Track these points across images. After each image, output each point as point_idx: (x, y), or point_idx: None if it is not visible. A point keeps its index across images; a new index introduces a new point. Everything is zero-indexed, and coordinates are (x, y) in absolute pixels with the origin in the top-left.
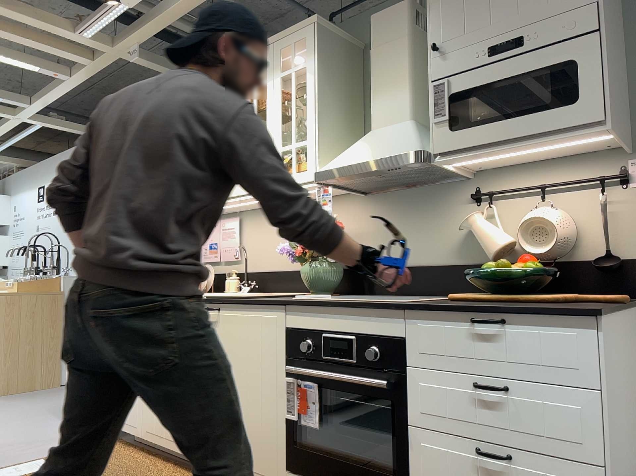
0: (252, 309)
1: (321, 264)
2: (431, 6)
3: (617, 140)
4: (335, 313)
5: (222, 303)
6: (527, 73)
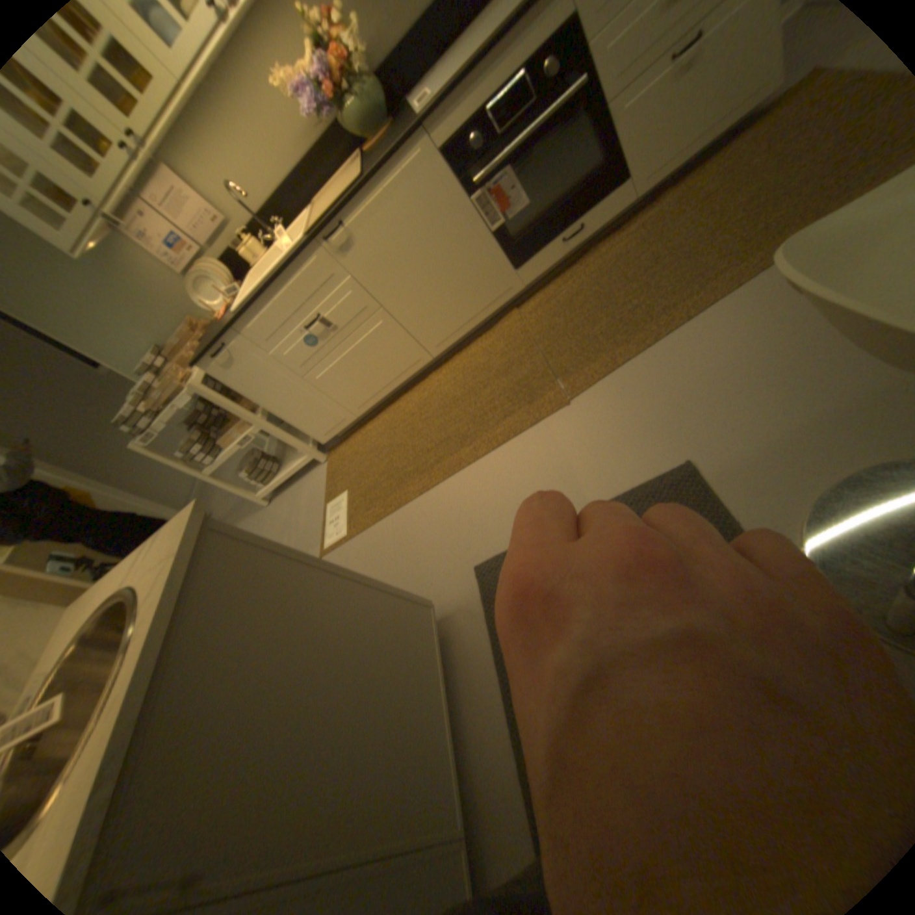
0: (384, 173)
1: (361, 83)
2: None
3: None
4: (486, 64)
5: (342, 208)
6: None
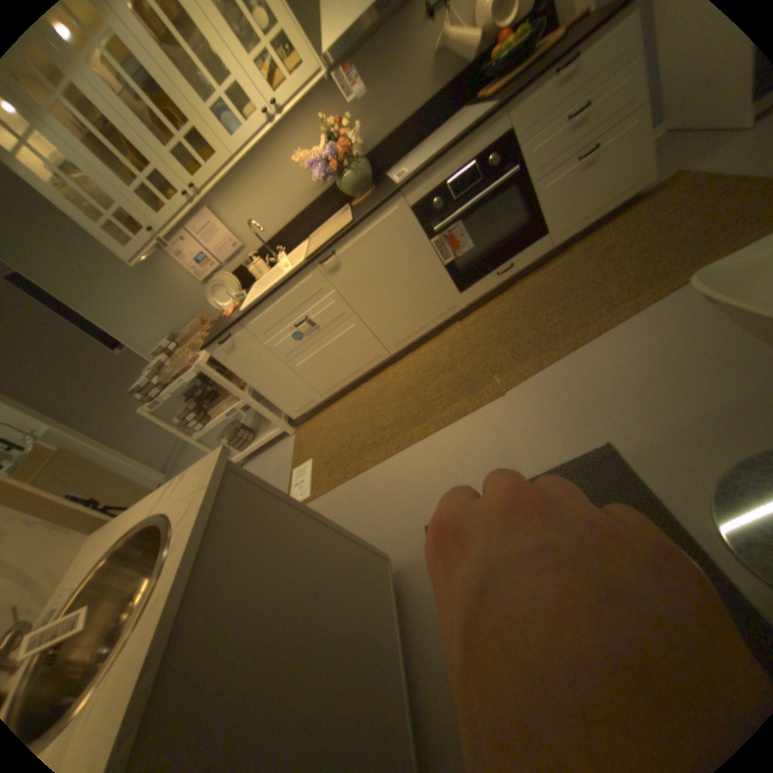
0: (370, 220)
1: (357, 162)
2: None
3: None
4: (449, 155)
5: (336, 241)
6: None
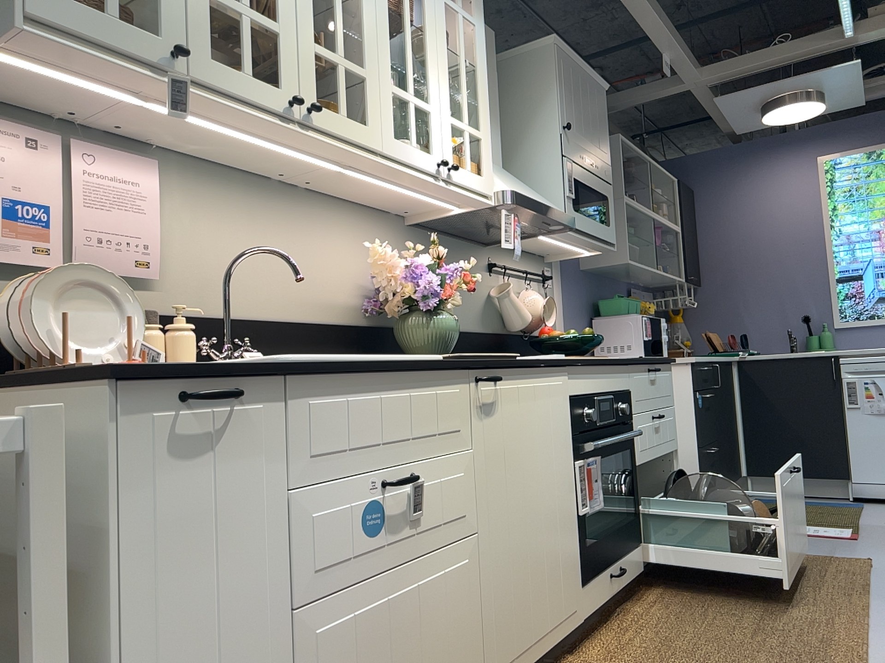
0: (540, 374)
1: (452, 316)
2: (560, 85)
3: (583, 255)
4: (601, 371)
5: (507, 366)
6: (596, 191)
